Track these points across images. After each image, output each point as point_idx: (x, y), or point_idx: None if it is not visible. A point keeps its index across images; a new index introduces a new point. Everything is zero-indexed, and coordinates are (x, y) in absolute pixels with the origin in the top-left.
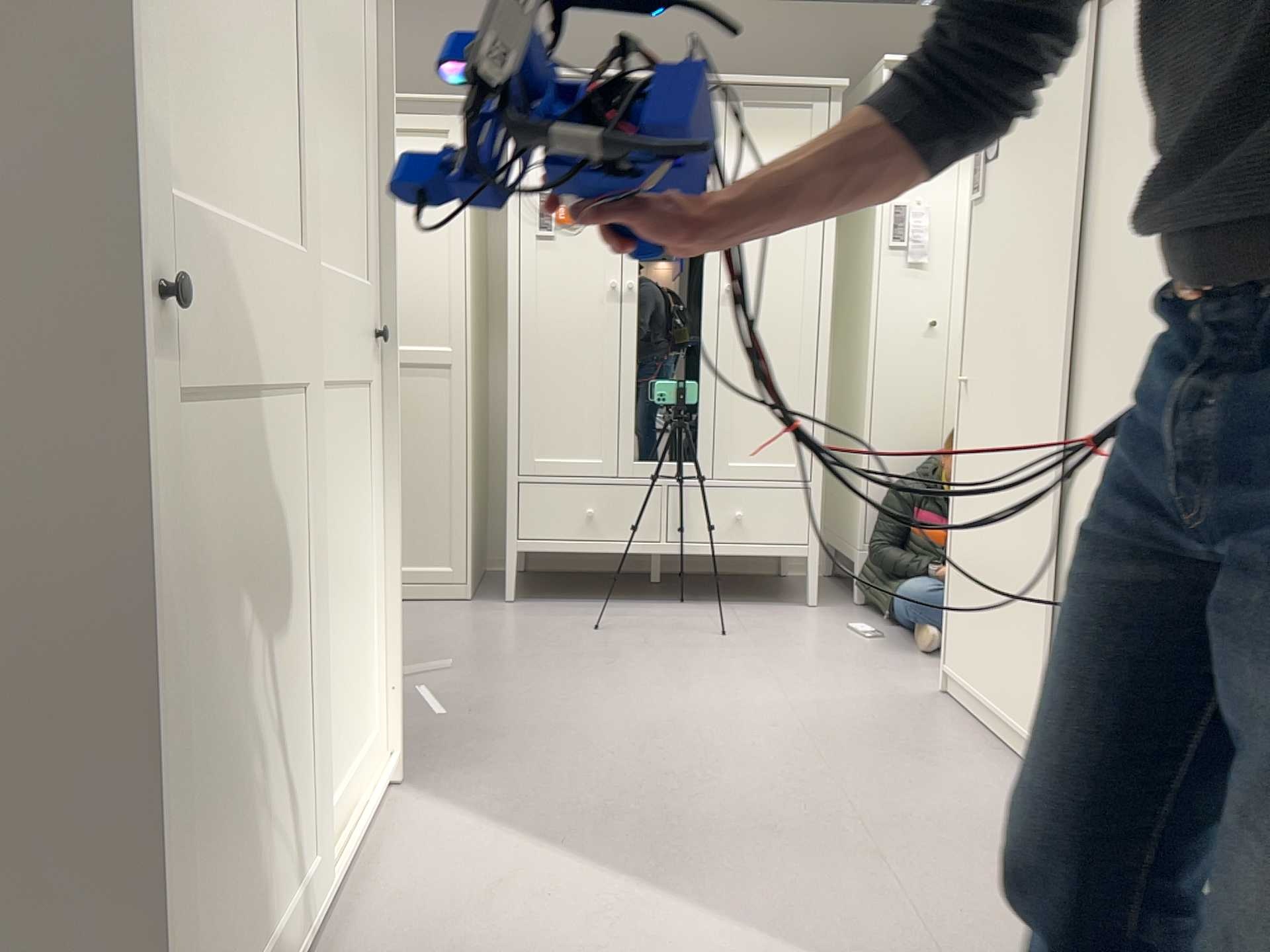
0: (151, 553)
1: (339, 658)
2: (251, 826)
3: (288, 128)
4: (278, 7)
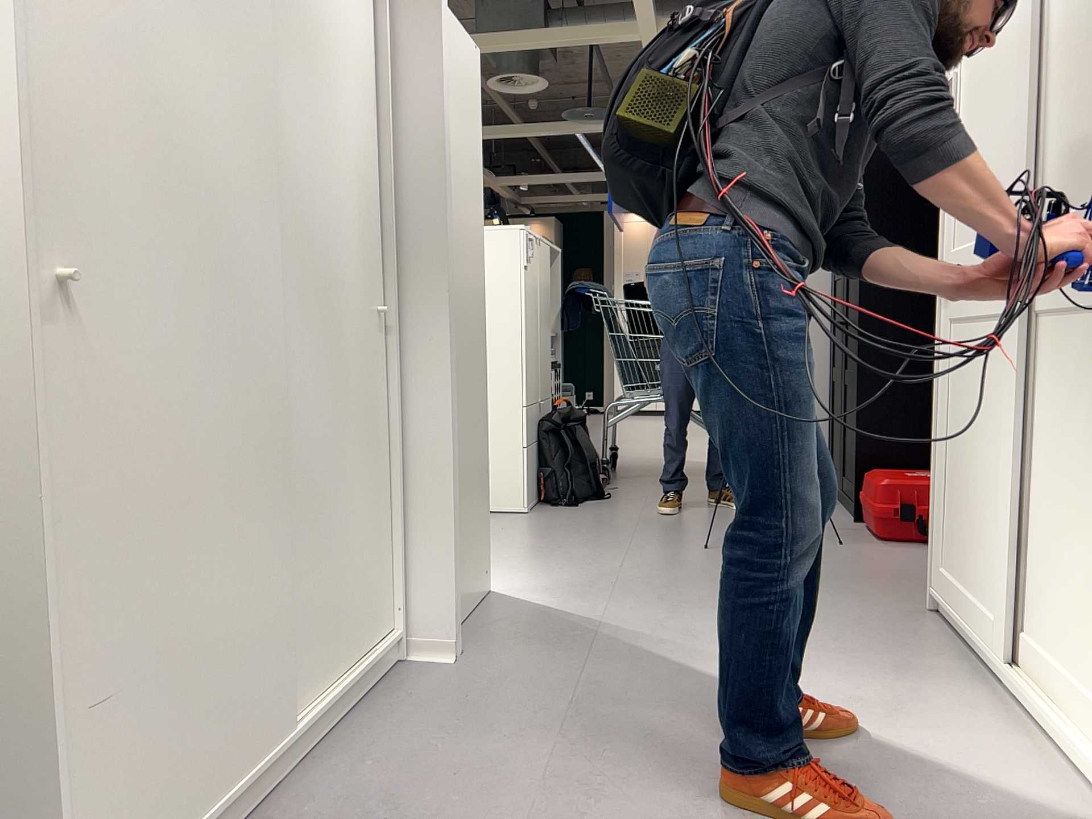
0: (938, 367)
1: (1062, 549)
2: (964, 519)
3: (1008, 156)
4: (1007, 93)
